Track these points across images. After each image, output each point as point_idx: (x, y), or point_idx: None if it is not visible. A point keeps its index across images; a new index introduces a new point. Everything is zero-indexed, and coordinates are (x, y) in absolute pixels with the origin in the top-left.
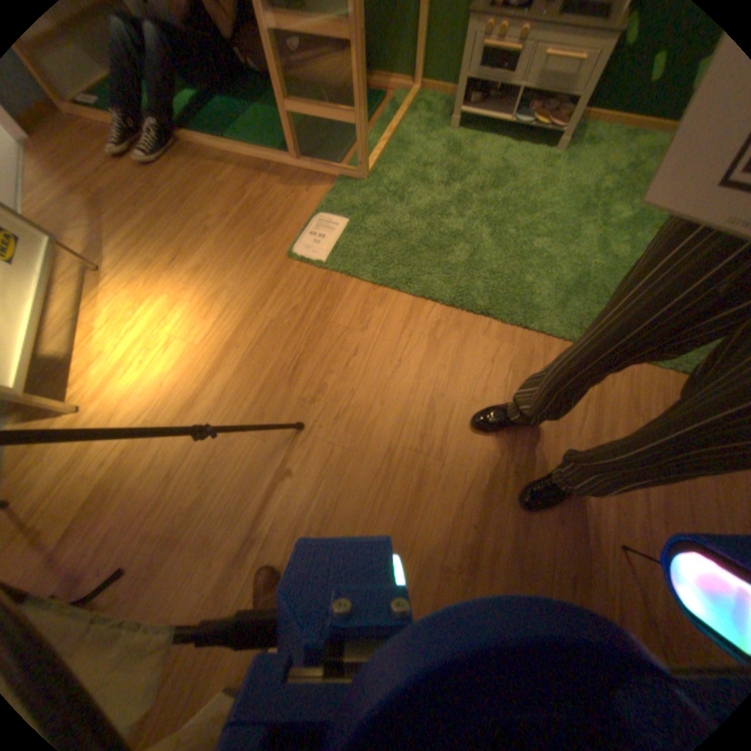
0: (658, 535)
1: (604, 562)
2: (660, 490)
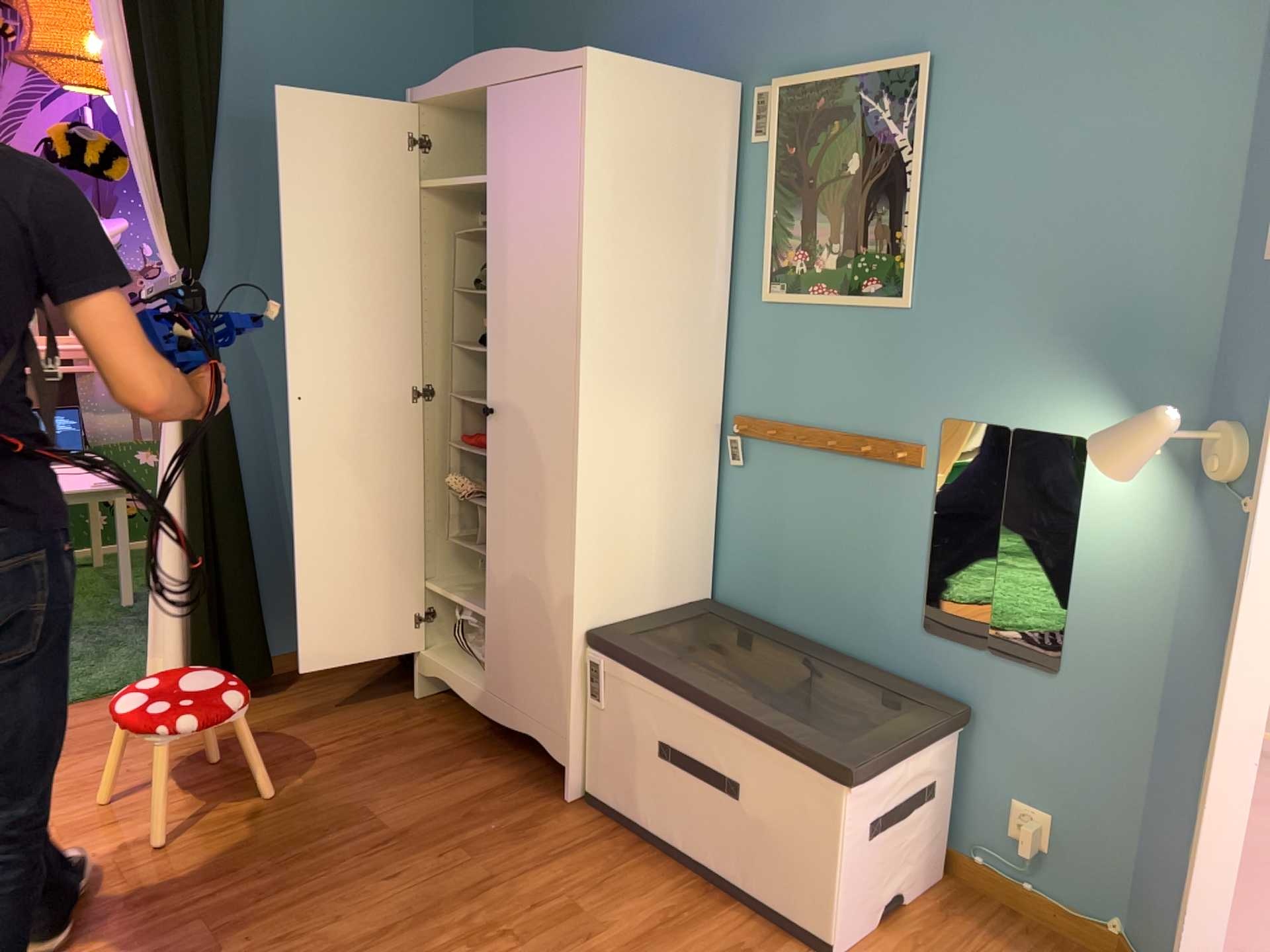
0: (253, 865)
1: (338, 873)
2: (186, 889)
